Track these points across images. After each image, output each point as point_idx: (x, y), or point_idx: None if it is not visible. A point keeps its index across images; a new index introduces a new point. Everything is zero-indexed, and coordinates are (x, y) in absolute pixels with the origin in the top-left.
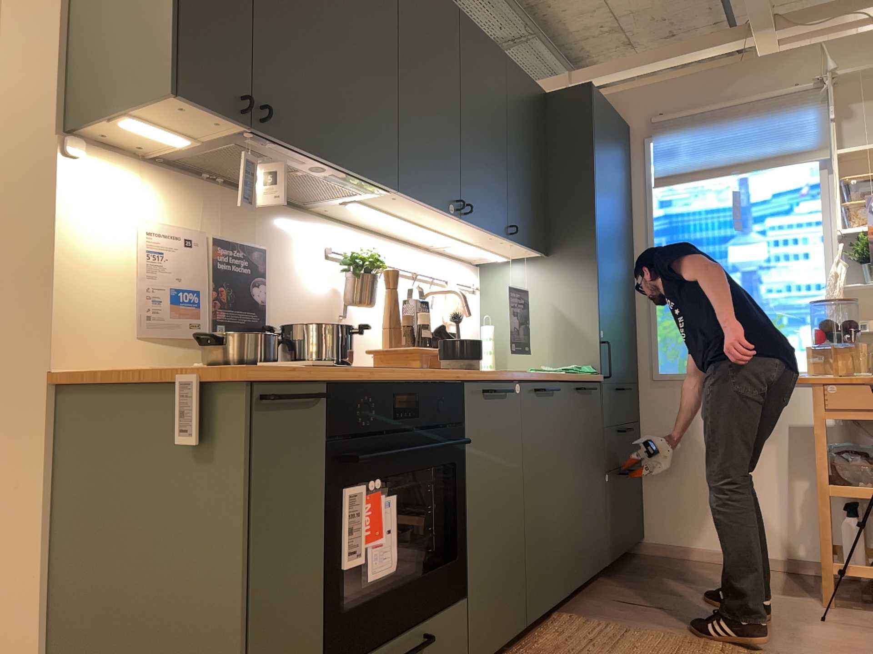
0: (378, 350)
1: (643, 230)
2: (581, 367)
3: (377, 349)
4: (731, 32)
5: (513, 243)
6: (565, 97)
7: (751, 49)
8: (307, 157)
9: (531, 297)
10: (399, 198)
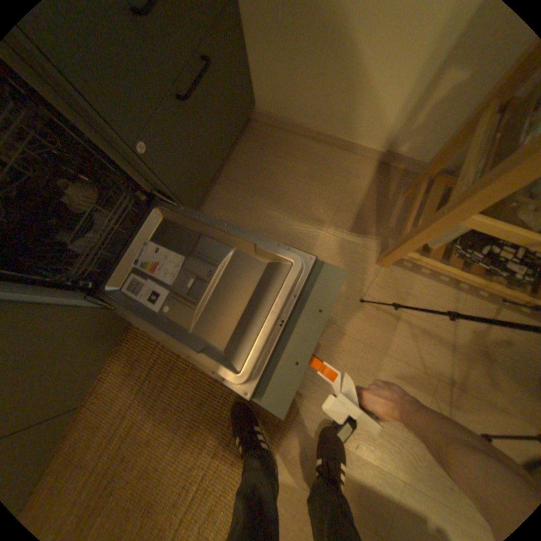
0: None
1: None
2: None
3: None
4: None
5: None
6: None
7: None
8: None
9: None
10: None
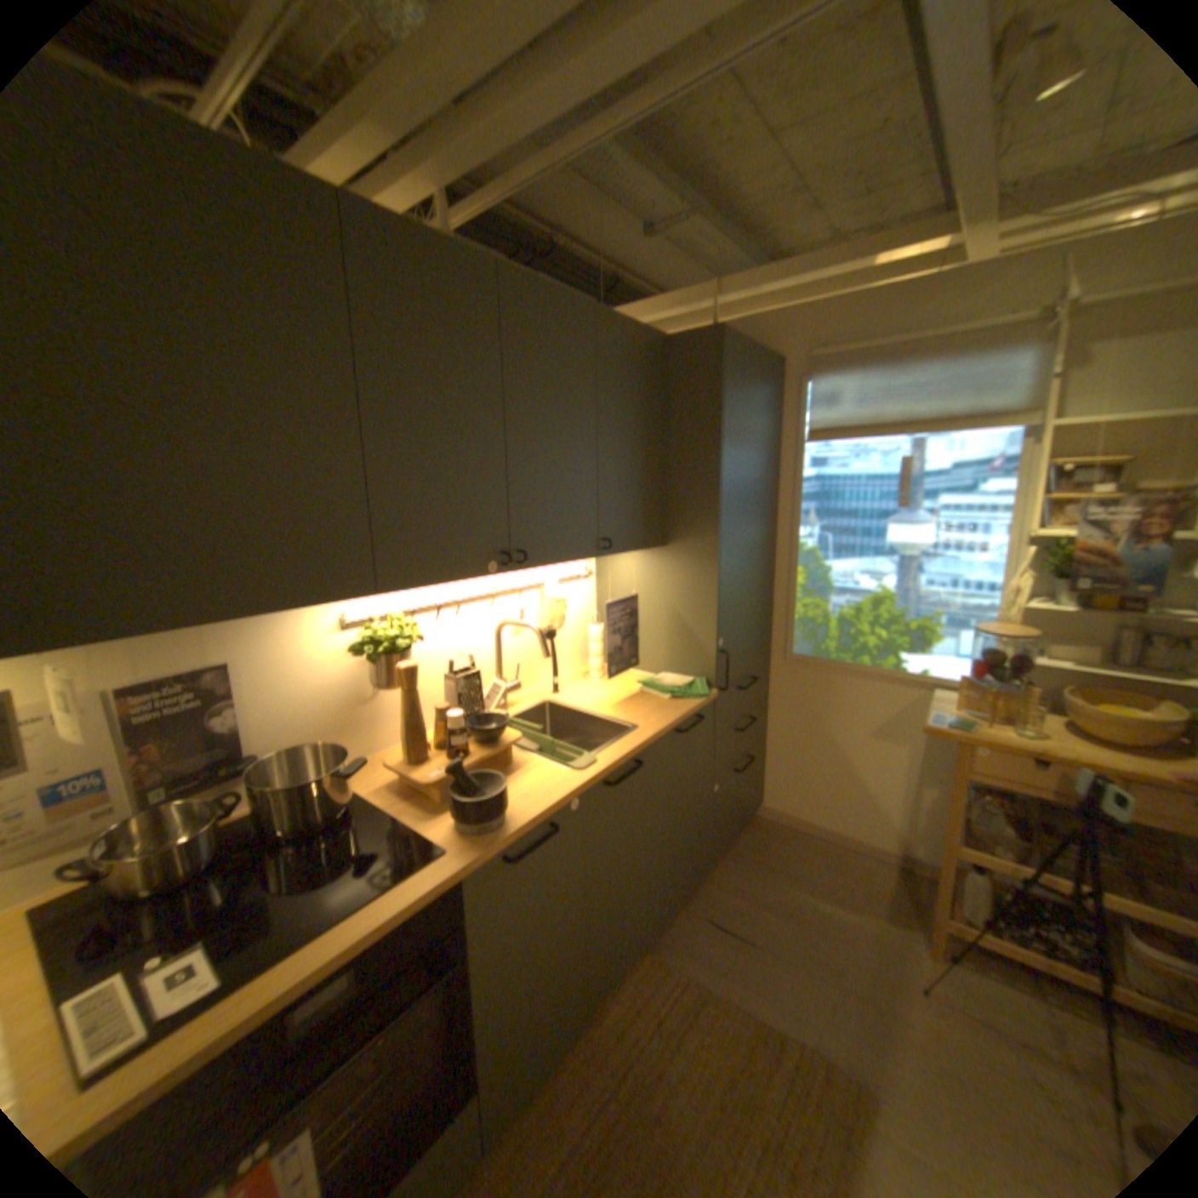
0: (393, 771)
1: (790, 492)
2: (693, 682)
3: (396, 762)
4: (937, 221)
5: (611, 554)
6: (691, 341)
7: (963, 243)
8: (153, 631)
9: (645, 589)
10: (395, 588)
